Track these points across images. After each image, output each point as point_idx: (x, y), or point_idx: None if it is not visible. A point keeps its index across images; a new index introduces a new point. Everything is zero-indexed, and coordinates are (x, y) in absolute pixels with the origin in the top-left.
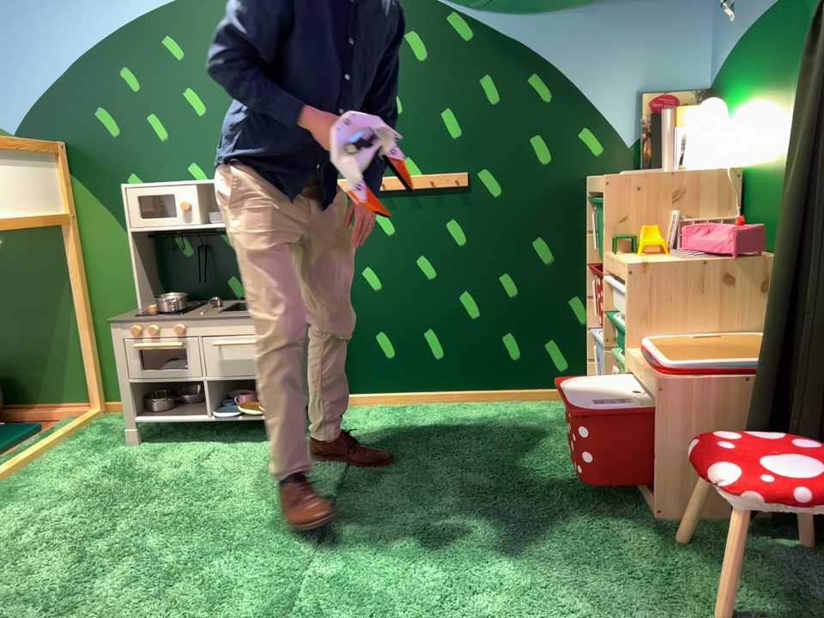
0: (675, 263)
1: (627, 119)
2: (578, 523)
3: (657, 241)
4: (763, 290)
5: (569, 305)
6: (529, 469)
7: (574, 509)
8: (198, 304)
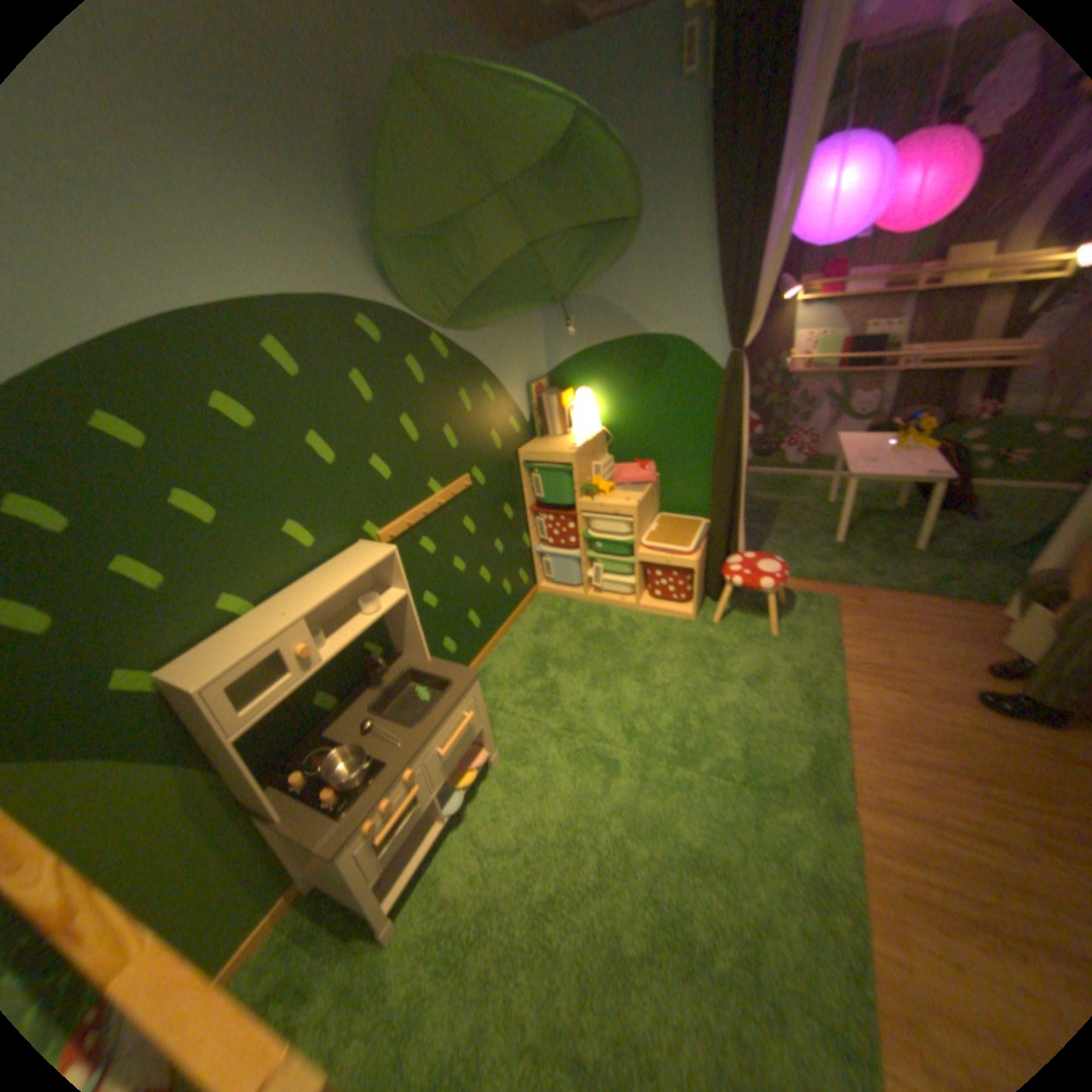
0: (641, 496)
1: (523, 404)
2: (686, 647)
3: (602, 485)
4: (655, 494)
5: (522, 540)
6: (617, 645)
7: (672, 643)
8: (314, 750)
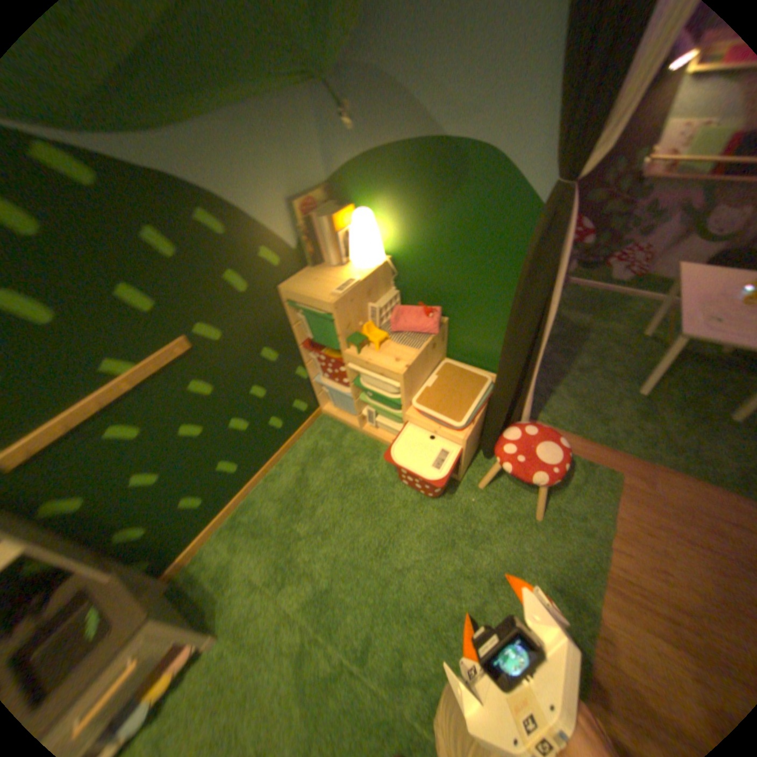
0: (418, 356)
1: (288, 226)
2: (443, 517)
3: (378, 333)
4: (443, 340)
5: (298, 374)
6: (376, 500)
7: (430, 509)
8: None
